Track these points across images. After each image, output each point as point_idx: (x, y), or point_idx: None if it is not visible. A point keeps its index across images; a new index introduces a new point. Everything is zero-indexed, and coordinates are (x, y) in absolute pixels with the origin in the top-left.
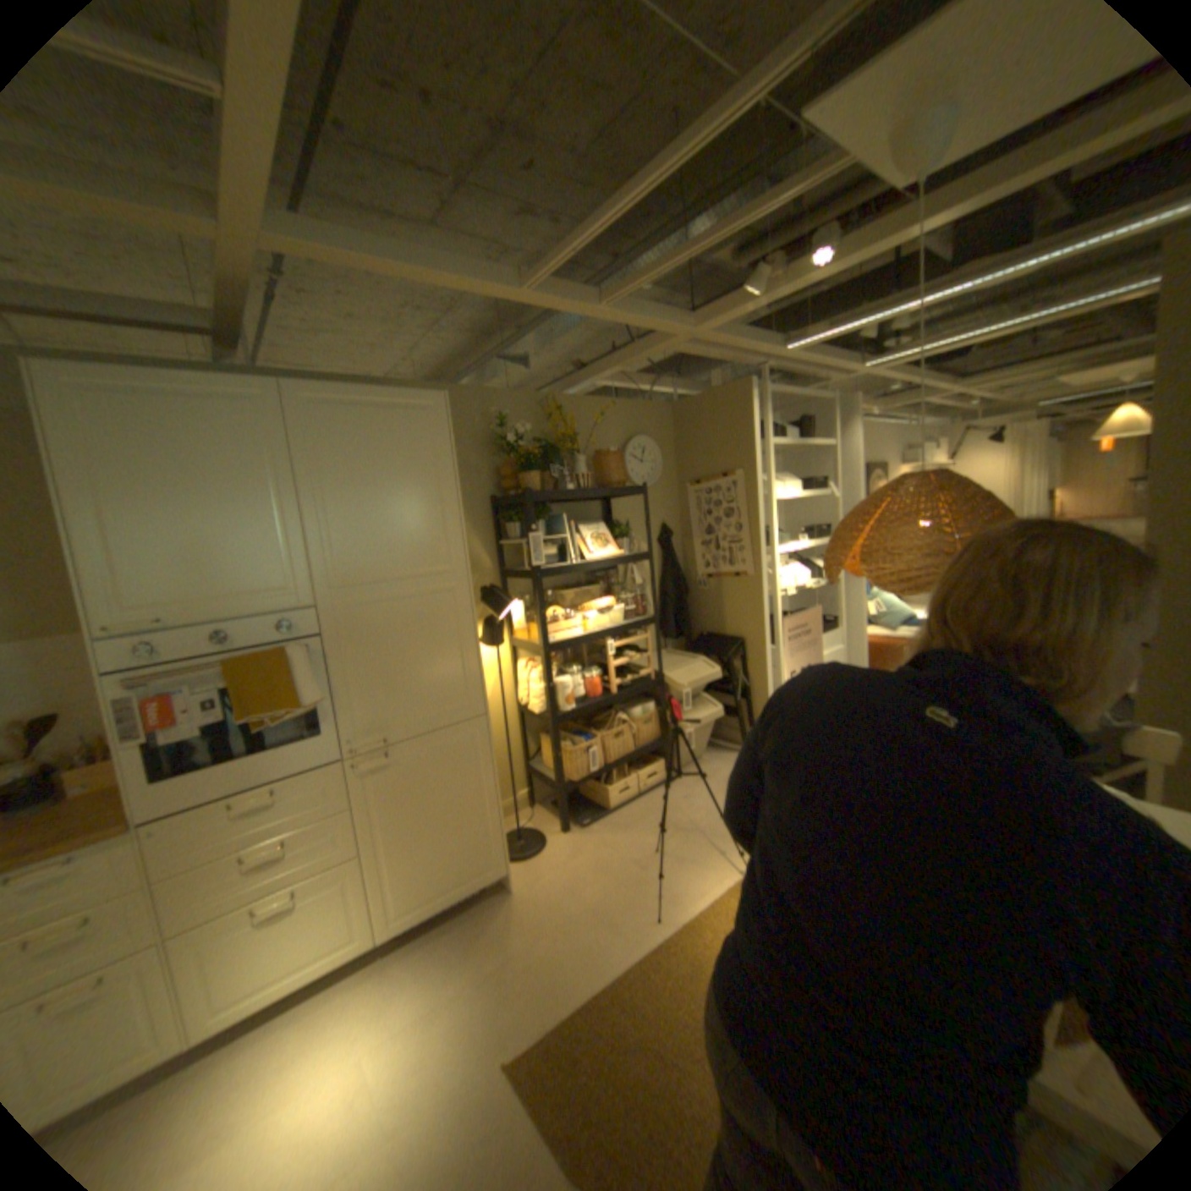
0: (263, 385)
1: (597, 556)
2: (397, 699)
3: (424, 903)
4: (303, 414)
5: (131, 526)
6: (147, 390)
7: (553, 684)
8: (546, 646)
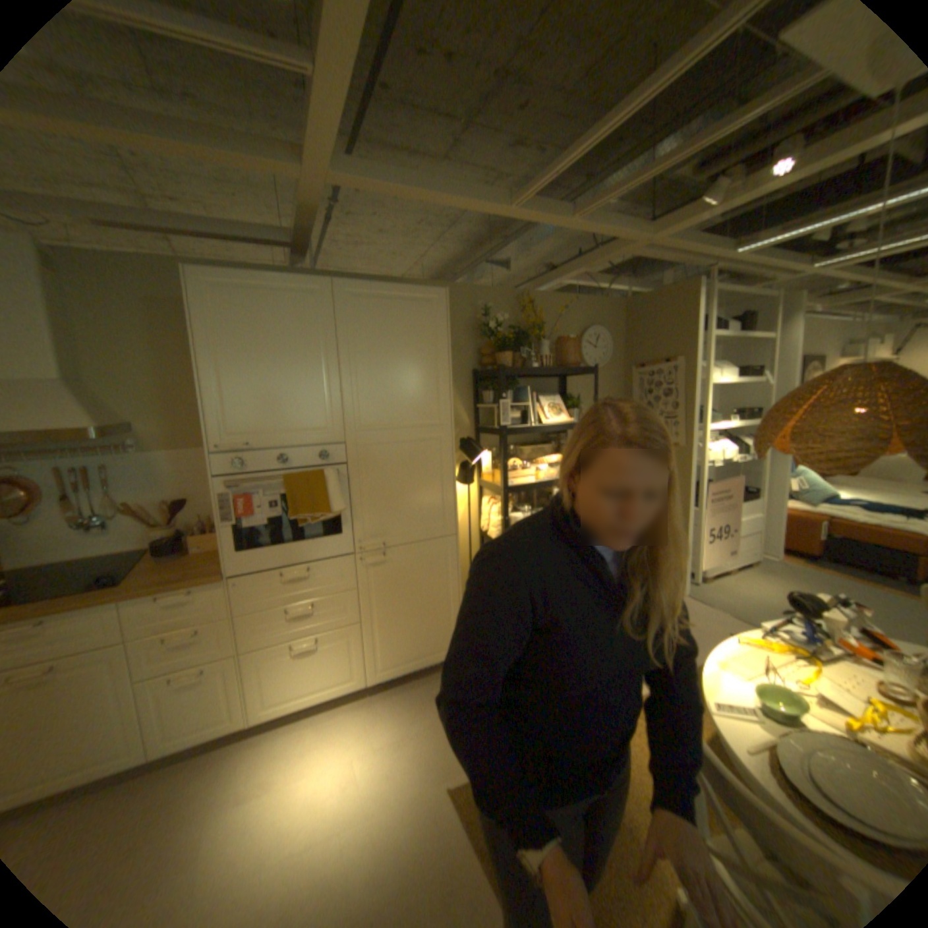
0: (323, 282)
1: (552, 421)
2: (395, 515)
3: (402, 664)
4: (347, 304)
5: (236, 379)
6: (251, 286)
7: (508, 518)
8: (505, 488)
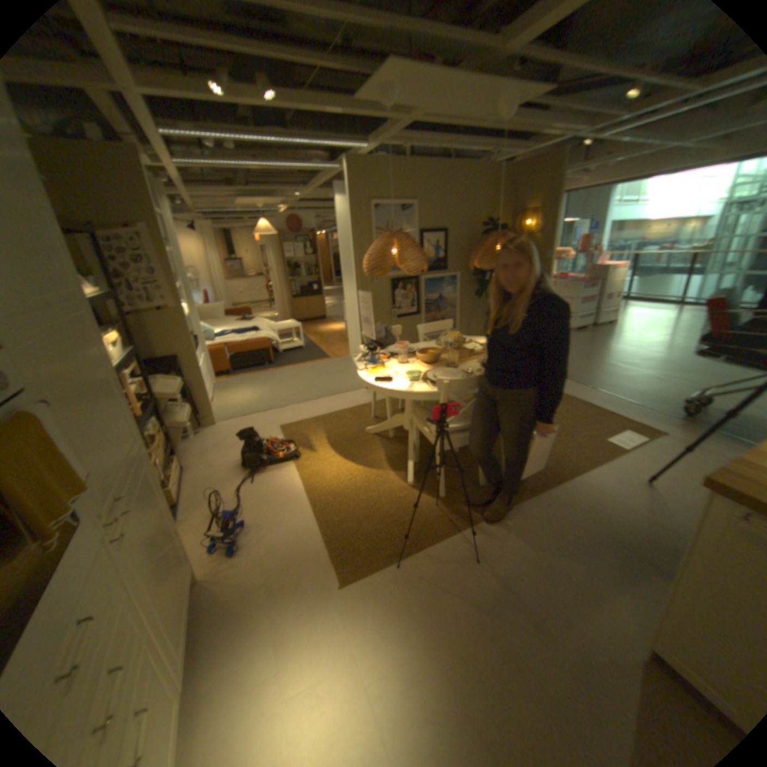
0: None
1: (88, 295)
2: (104, 452)
3: (180, 629)
4: None
5: None
6: None
7: None
8: None
